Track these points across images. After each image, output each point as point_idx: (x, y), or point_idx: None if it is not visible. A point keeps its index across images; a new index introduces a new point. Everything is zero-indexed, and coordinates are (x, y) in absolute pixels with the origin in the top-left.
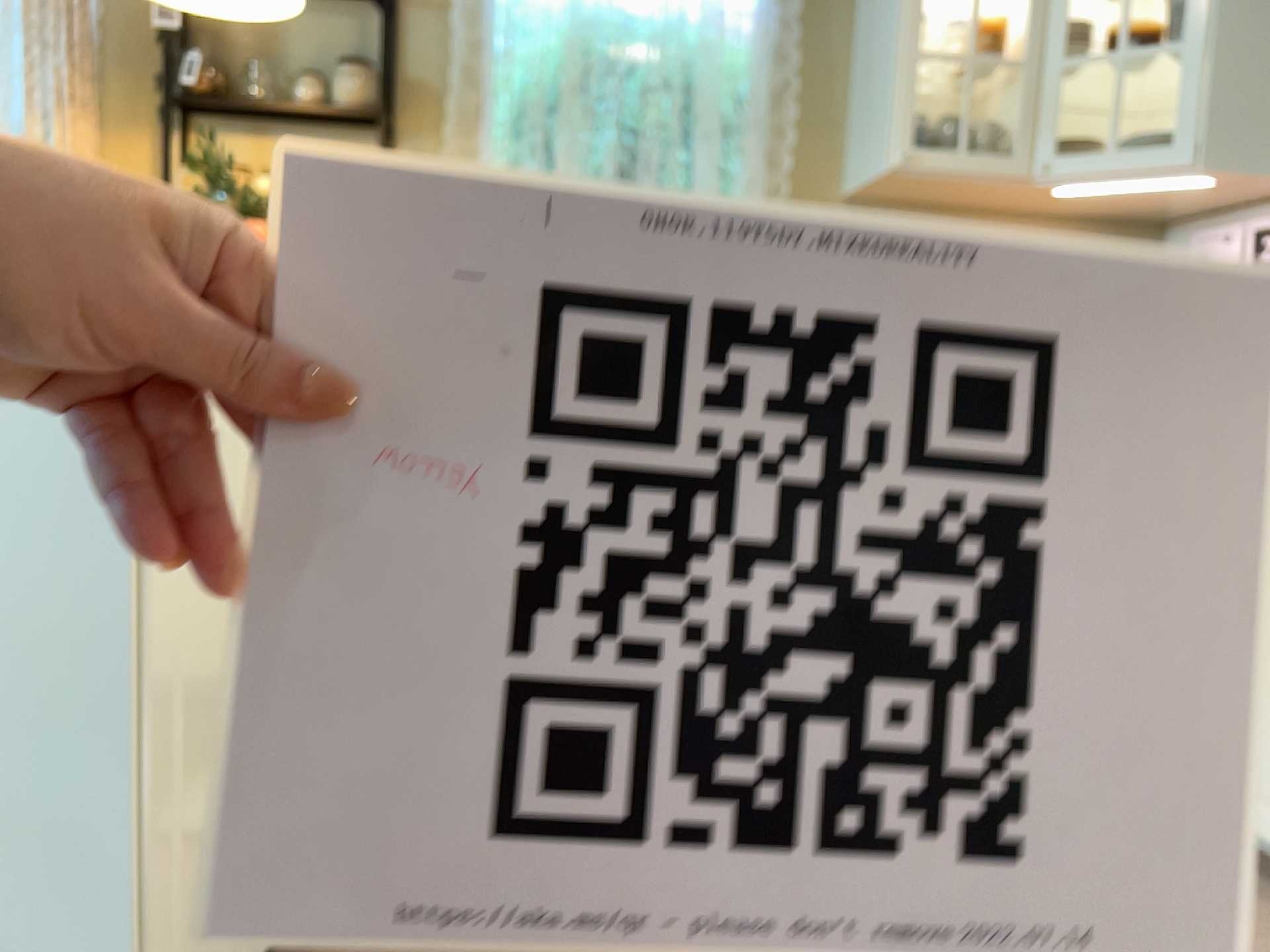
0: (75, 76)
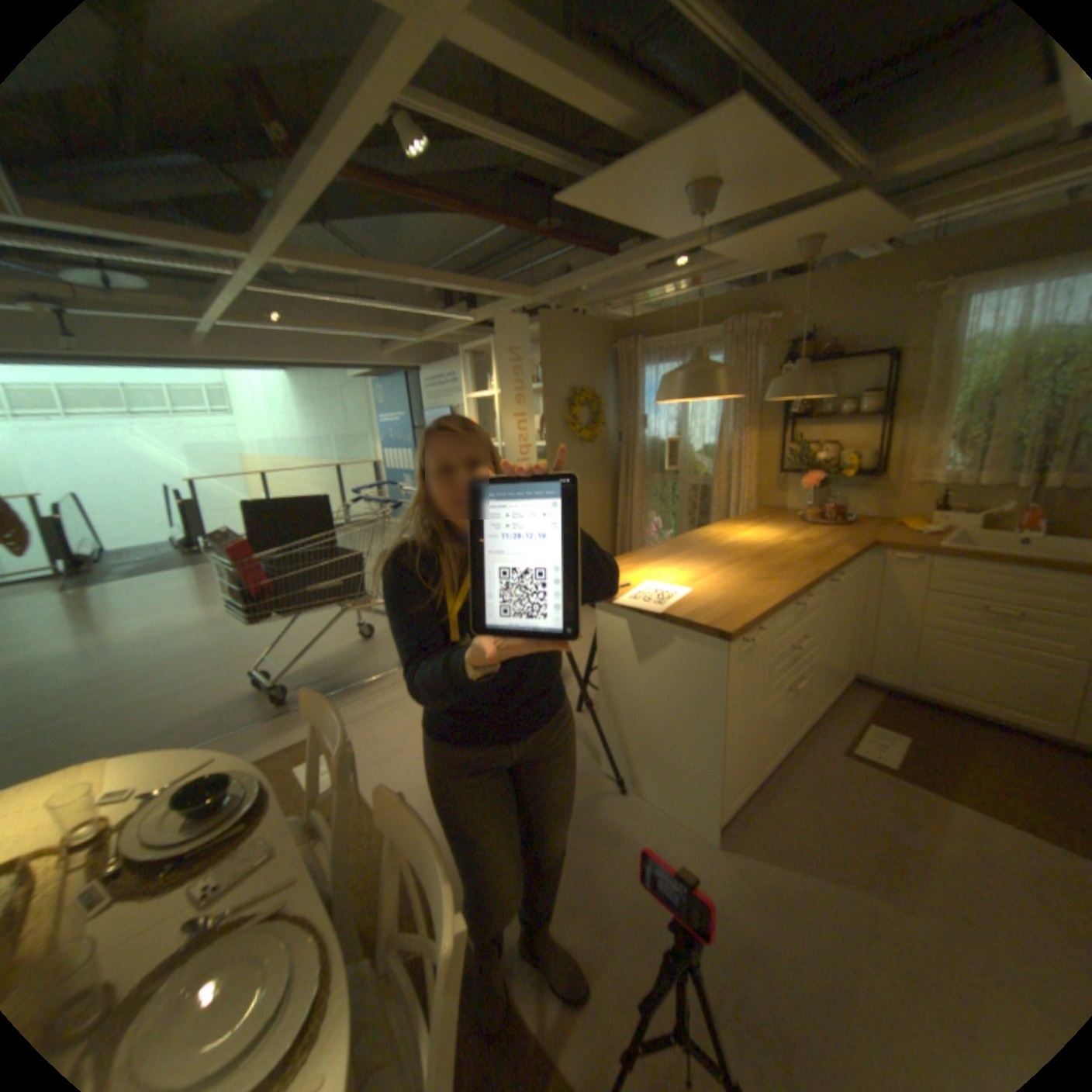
0: (749, 414)
